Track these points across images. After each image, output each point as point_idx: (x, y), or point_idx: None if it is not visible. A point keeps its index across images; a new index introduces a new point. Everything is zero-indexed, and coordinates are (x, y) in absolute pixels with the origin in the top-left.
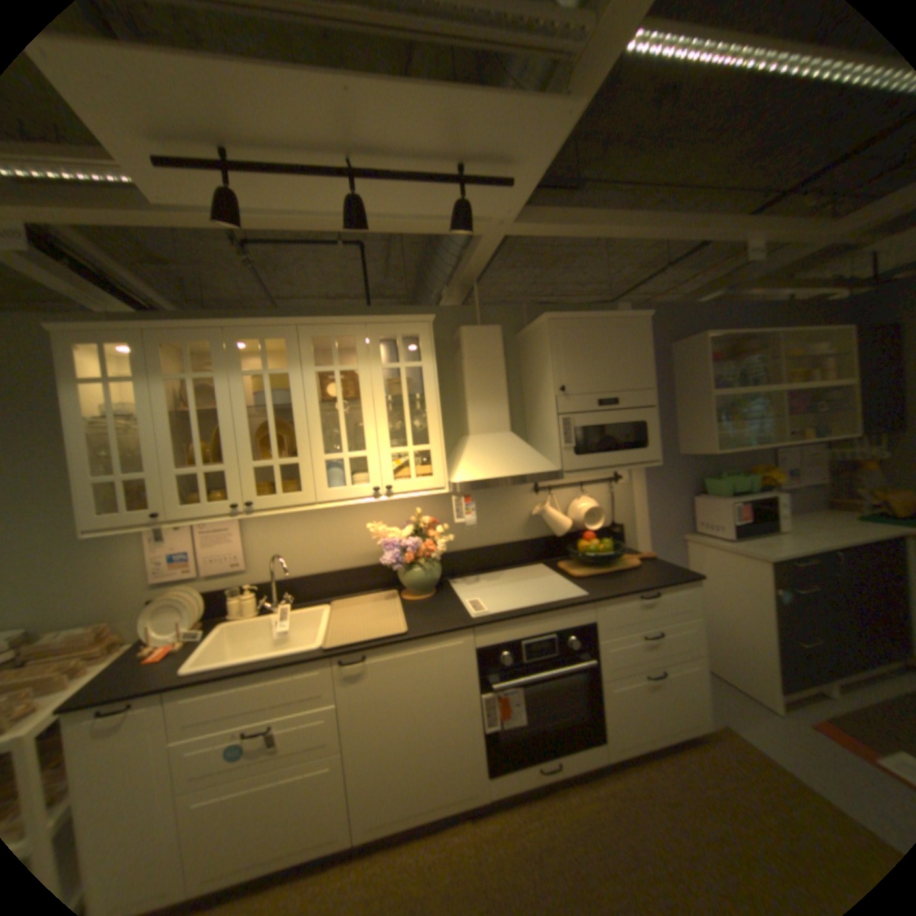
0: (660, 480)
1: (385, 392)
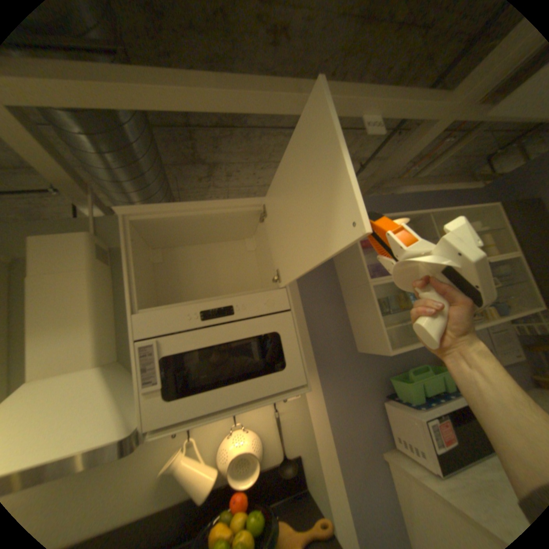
0: (338, 388)
1: None
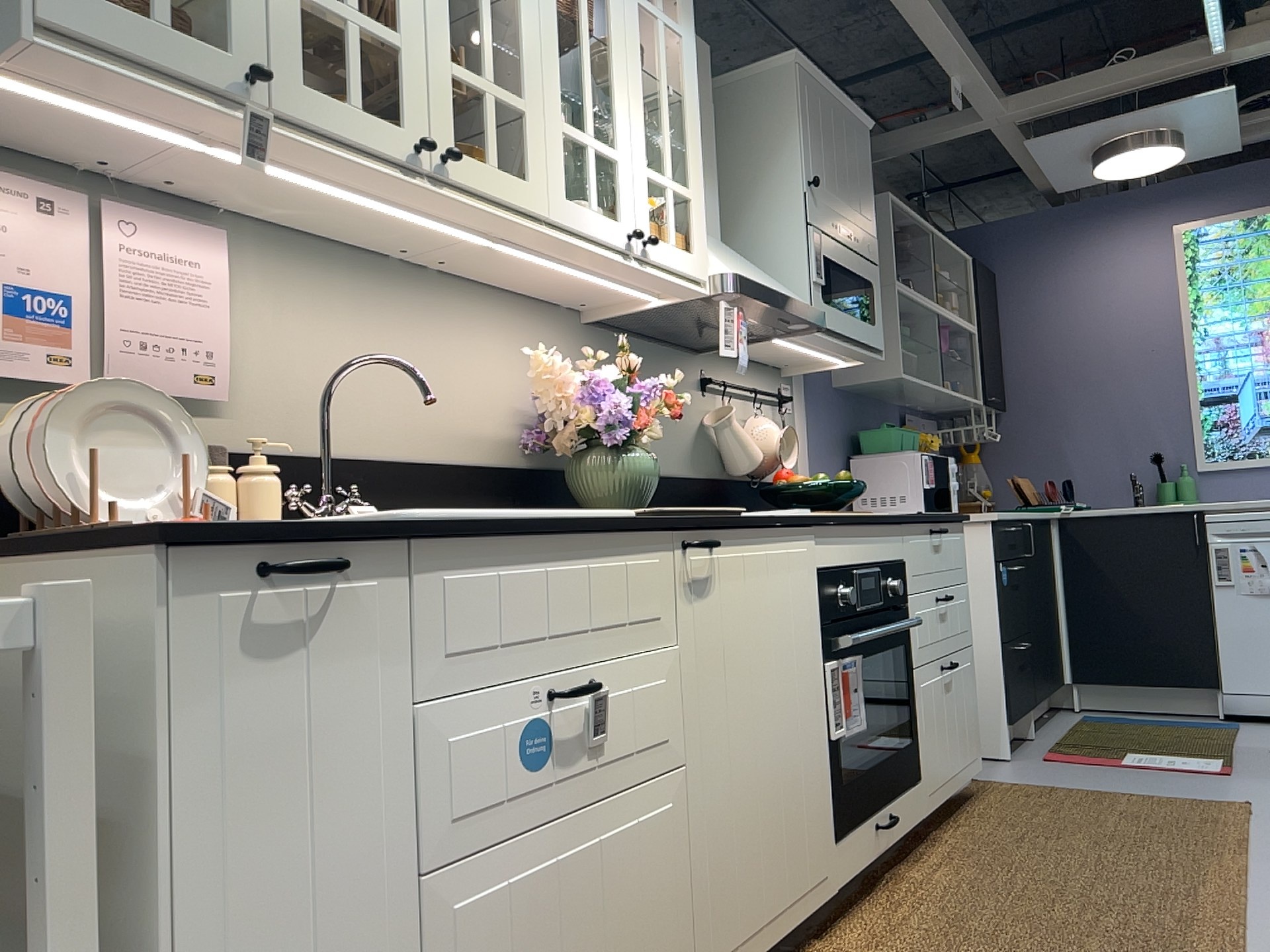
0: (820, 422)
1: (641, 51)
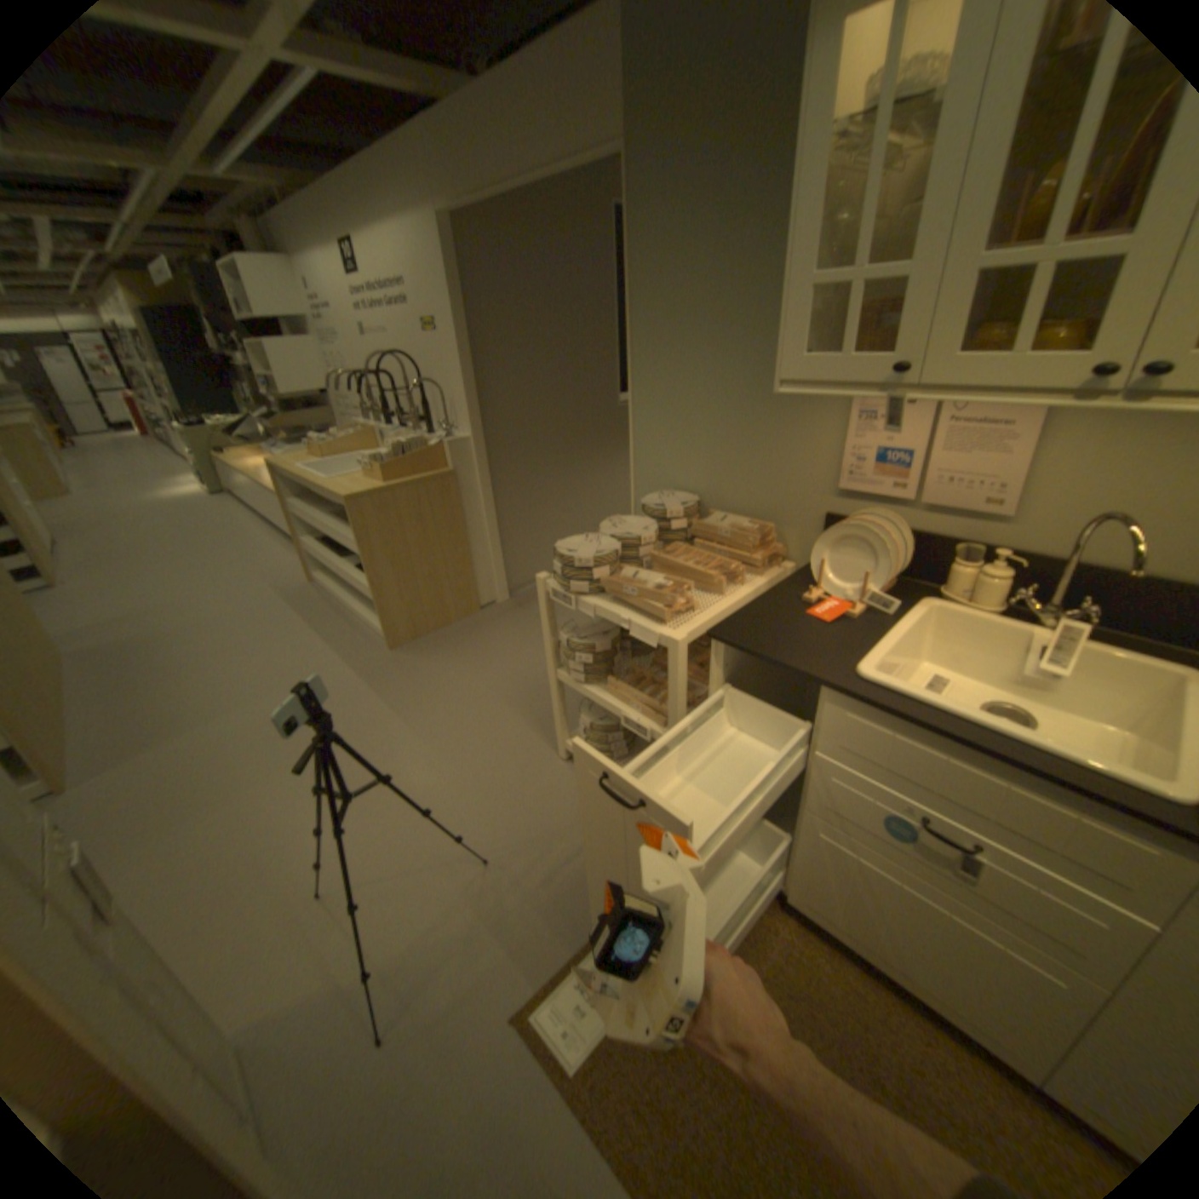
0: None
1: None
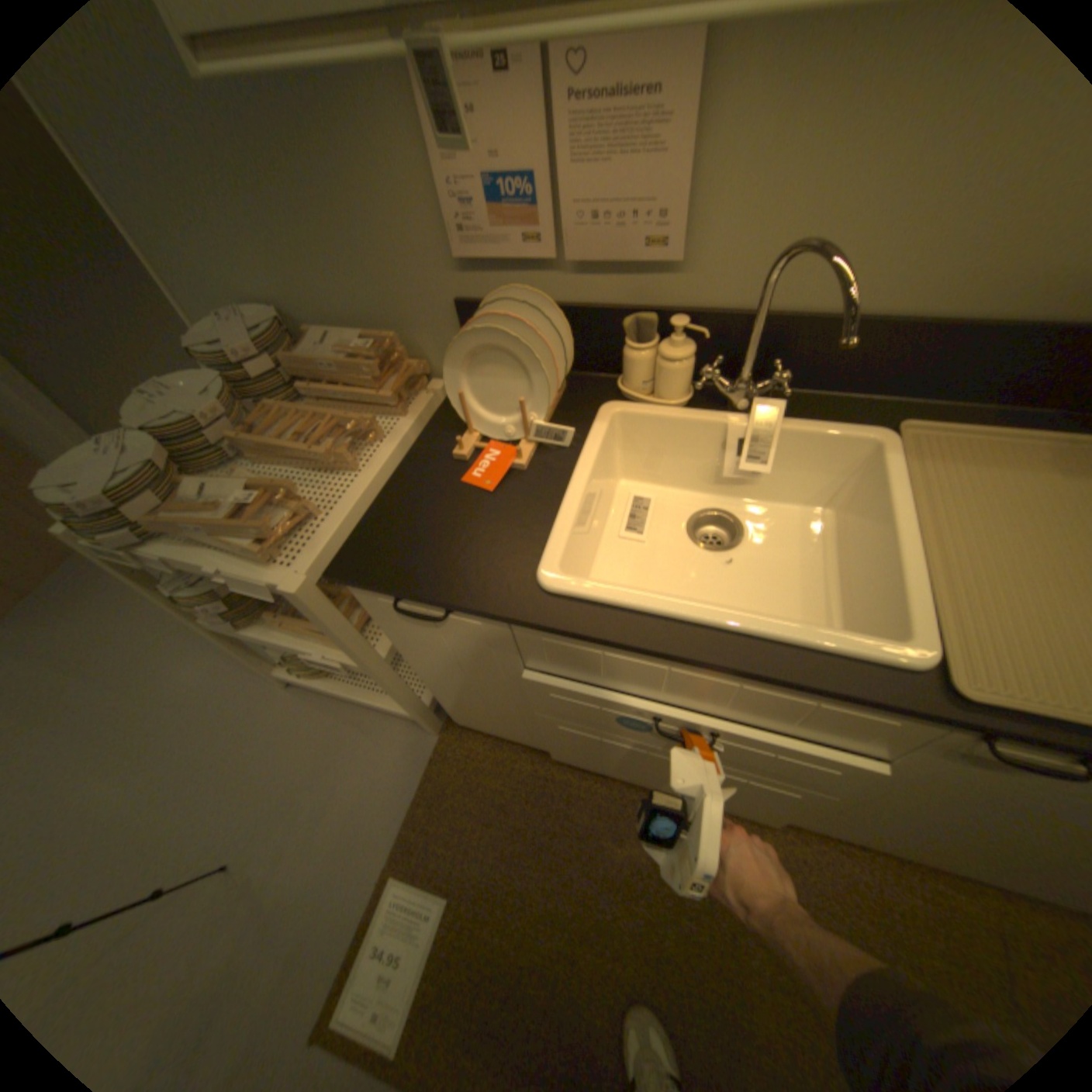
0: None
1: None
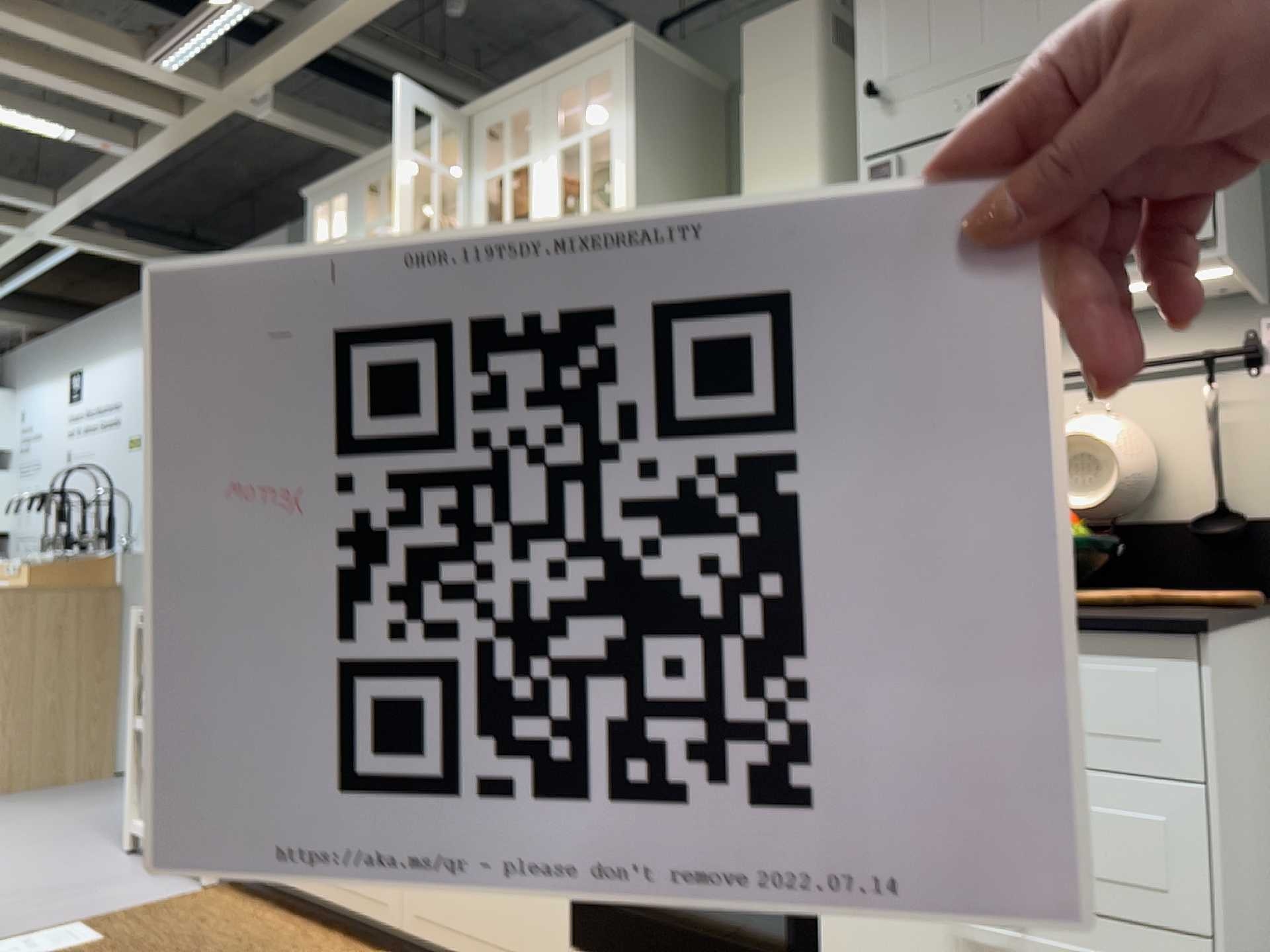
0: None
1: (558, 192)
